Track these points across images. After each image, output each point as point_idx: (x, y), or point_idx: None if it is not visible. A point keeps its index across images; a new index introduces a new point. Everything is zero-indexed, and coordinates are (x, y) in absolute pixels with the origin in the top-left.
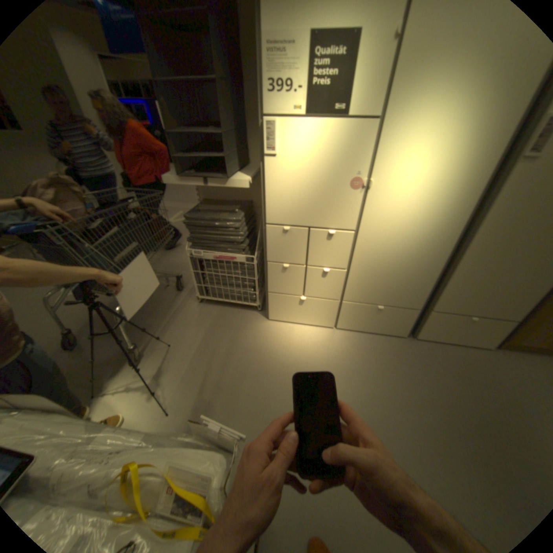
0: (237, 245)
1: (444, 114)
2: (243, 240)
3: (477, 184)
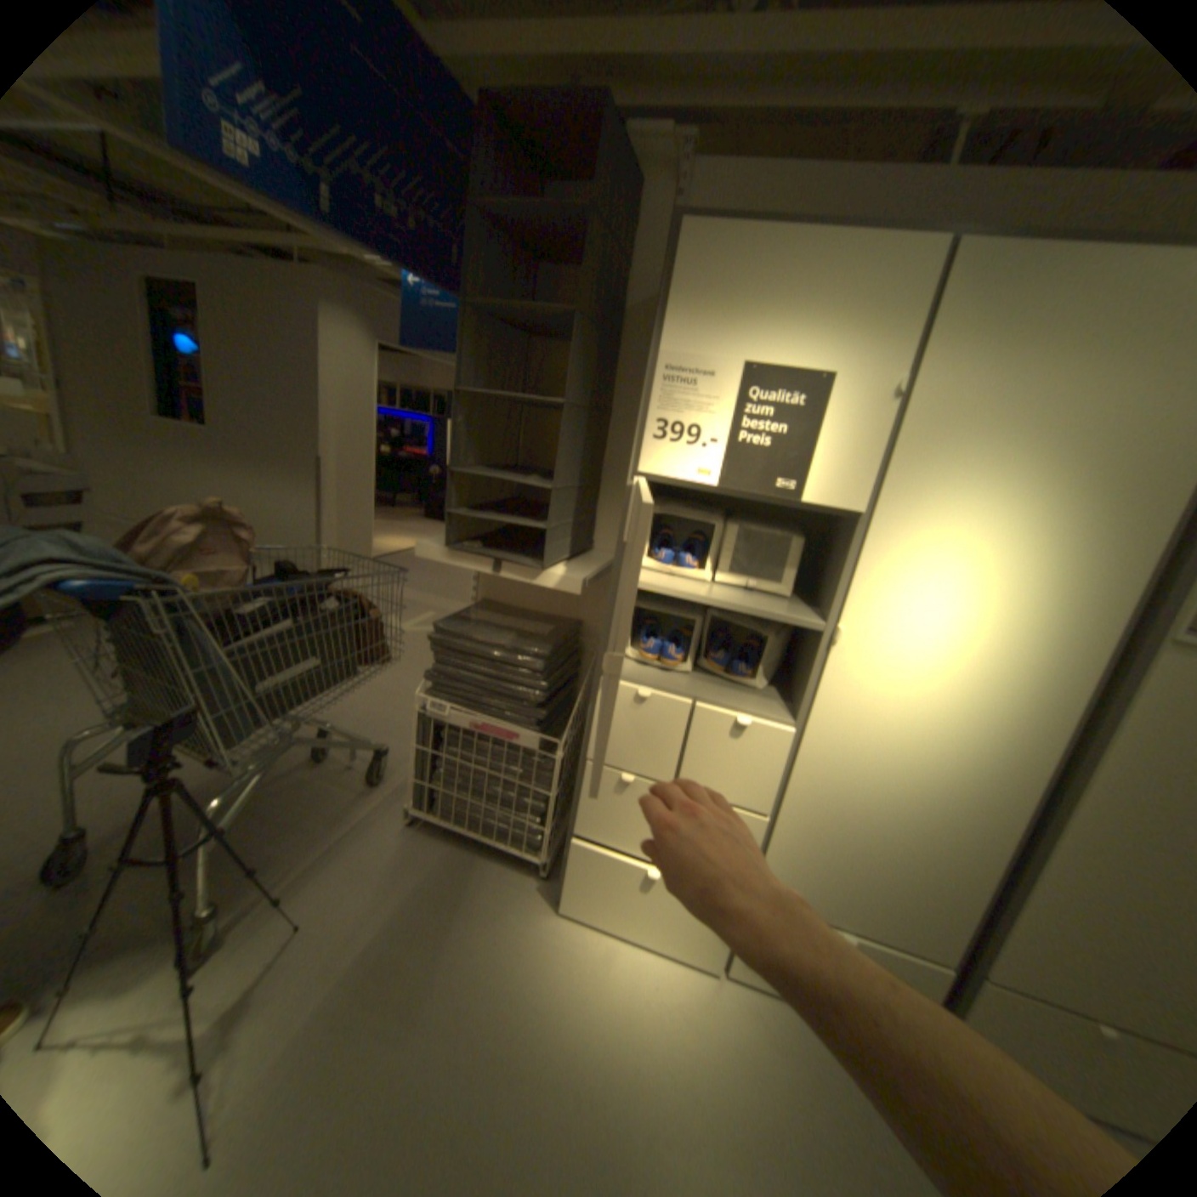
0: (526, 707)
1: (993, 531)
2: (542, 698)
3: (1075, 680)
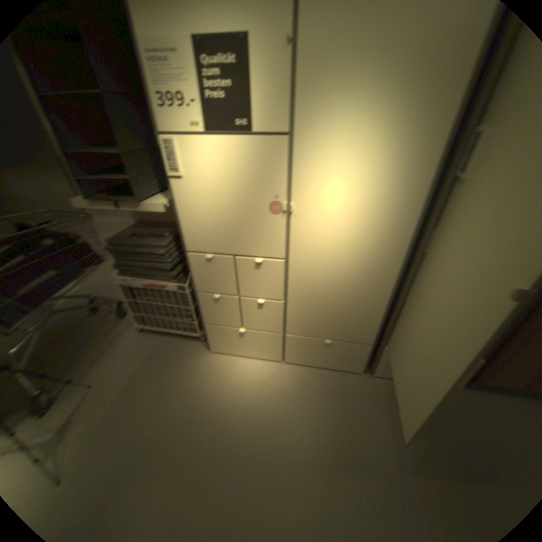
0: (167, 271)
1: (361, 128)
2: (172, 265)
3: (412, 208)
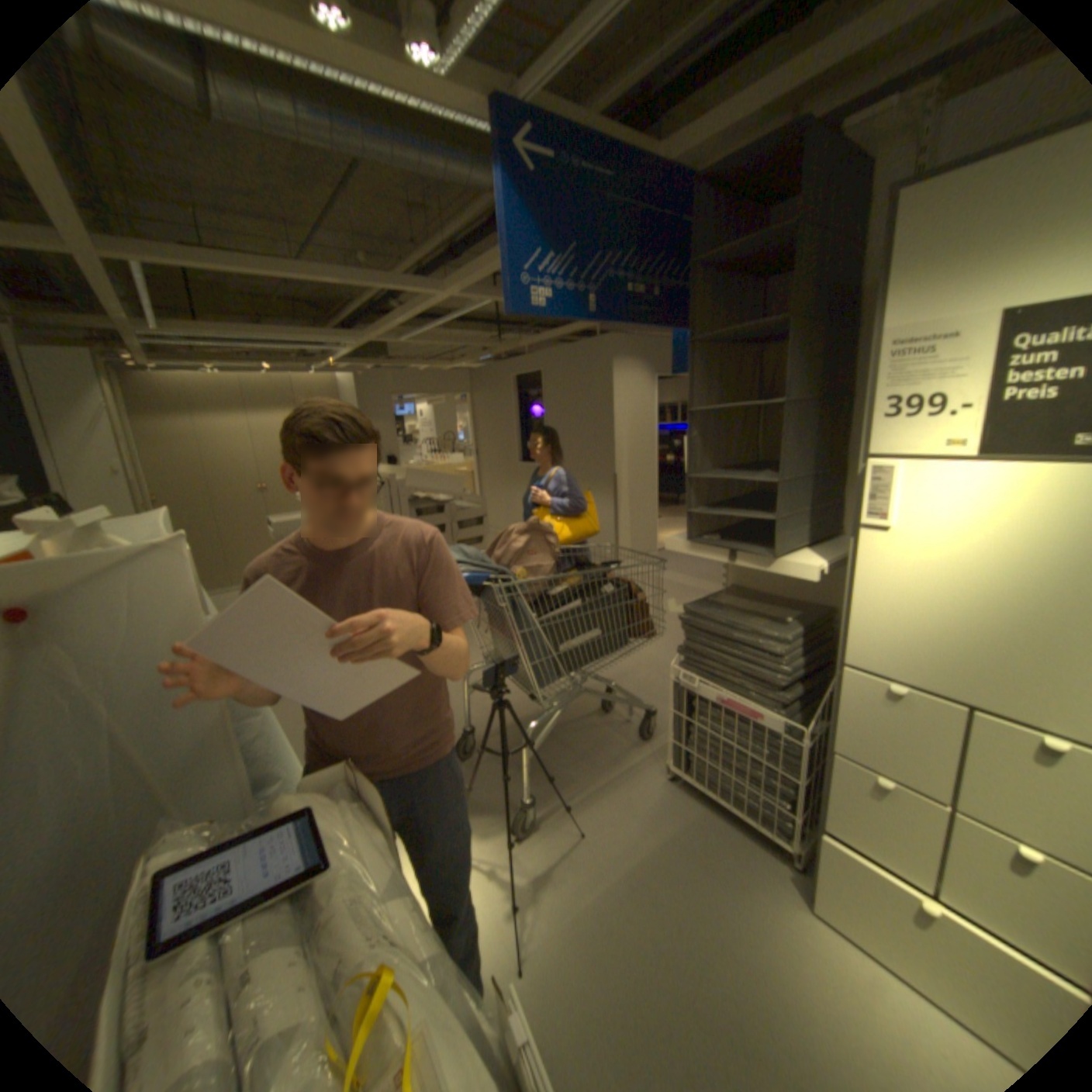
0: (770, 690)
1: None
2: (785, 683)
3: None
